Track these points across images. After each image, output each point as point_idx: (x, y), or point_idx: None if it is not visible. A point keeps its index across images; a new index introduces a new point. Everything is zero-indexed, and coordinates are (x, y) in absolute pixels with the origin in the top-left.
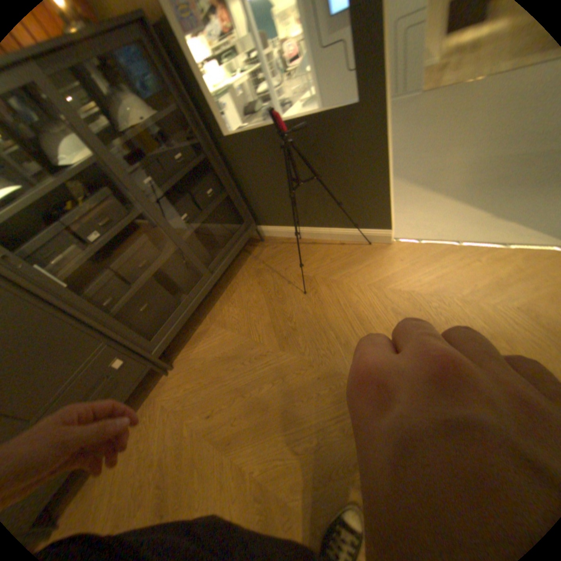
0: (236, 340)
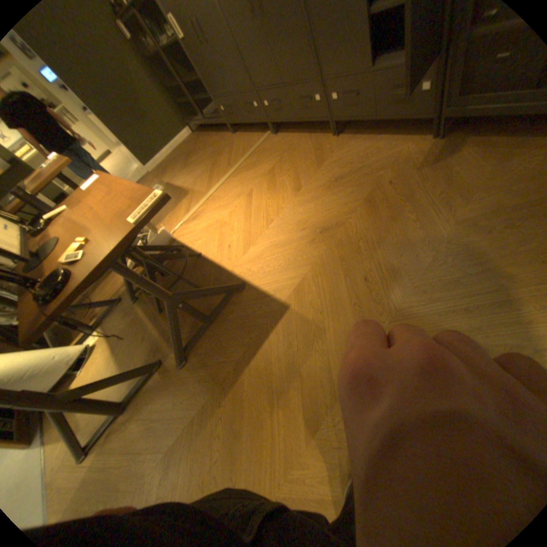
0: (475, 178)
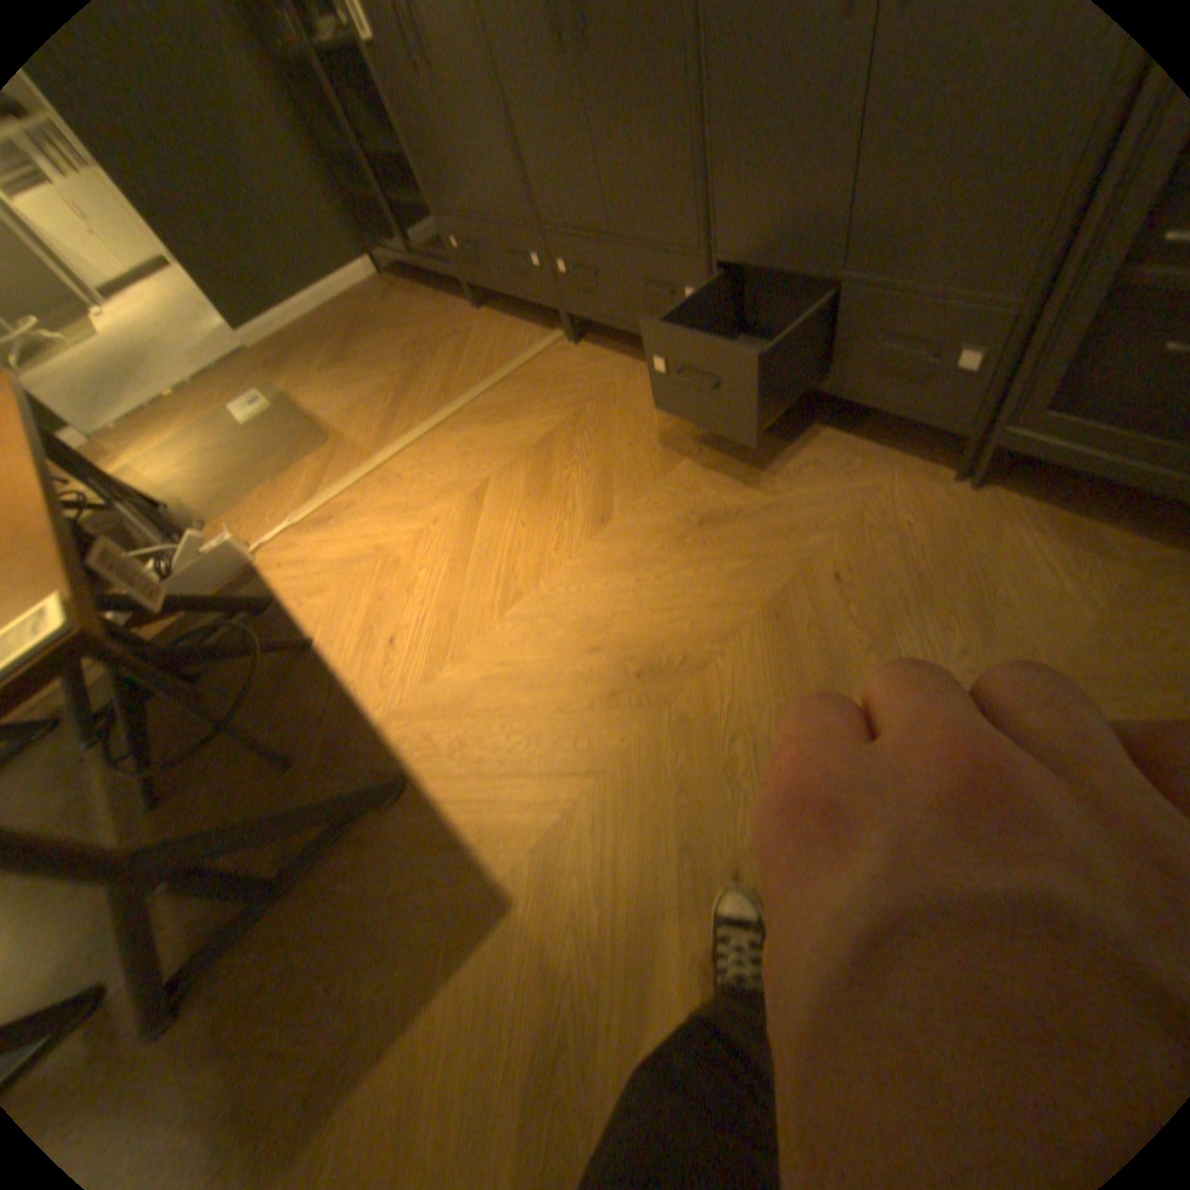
0: (1051, 636)
